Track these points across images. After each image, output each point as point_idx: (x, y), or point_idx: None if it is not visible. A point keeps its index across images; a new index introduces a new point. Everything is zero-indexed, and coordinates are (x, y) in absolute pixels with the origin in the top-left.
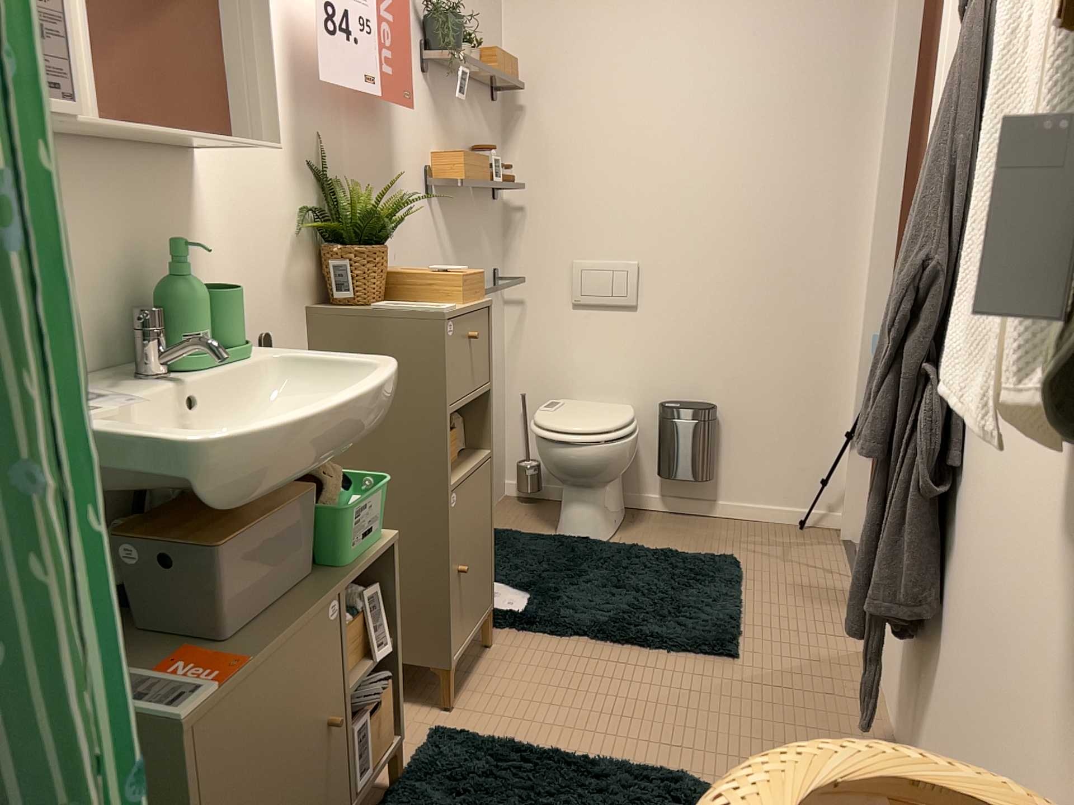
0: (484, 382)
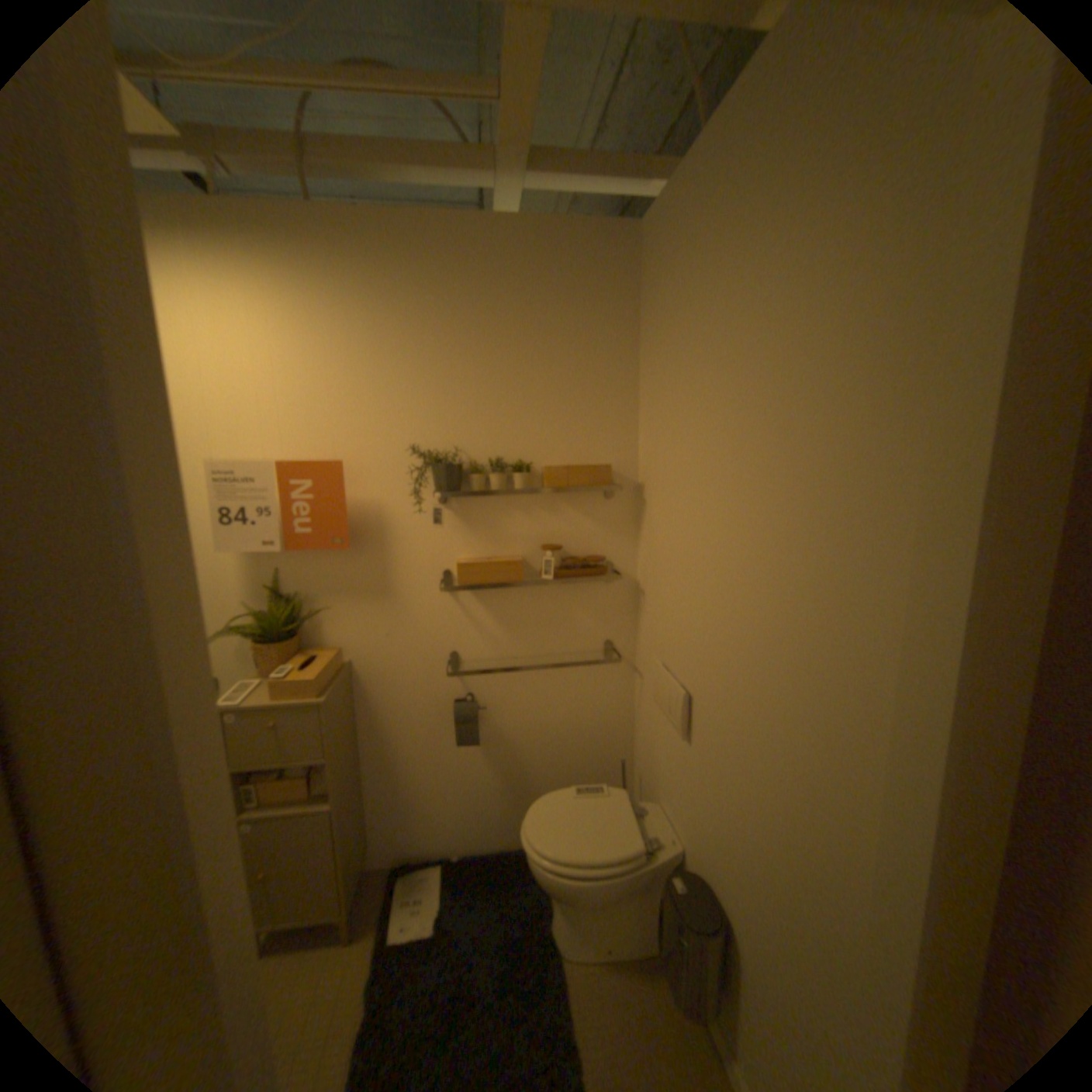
0: (301, 758)
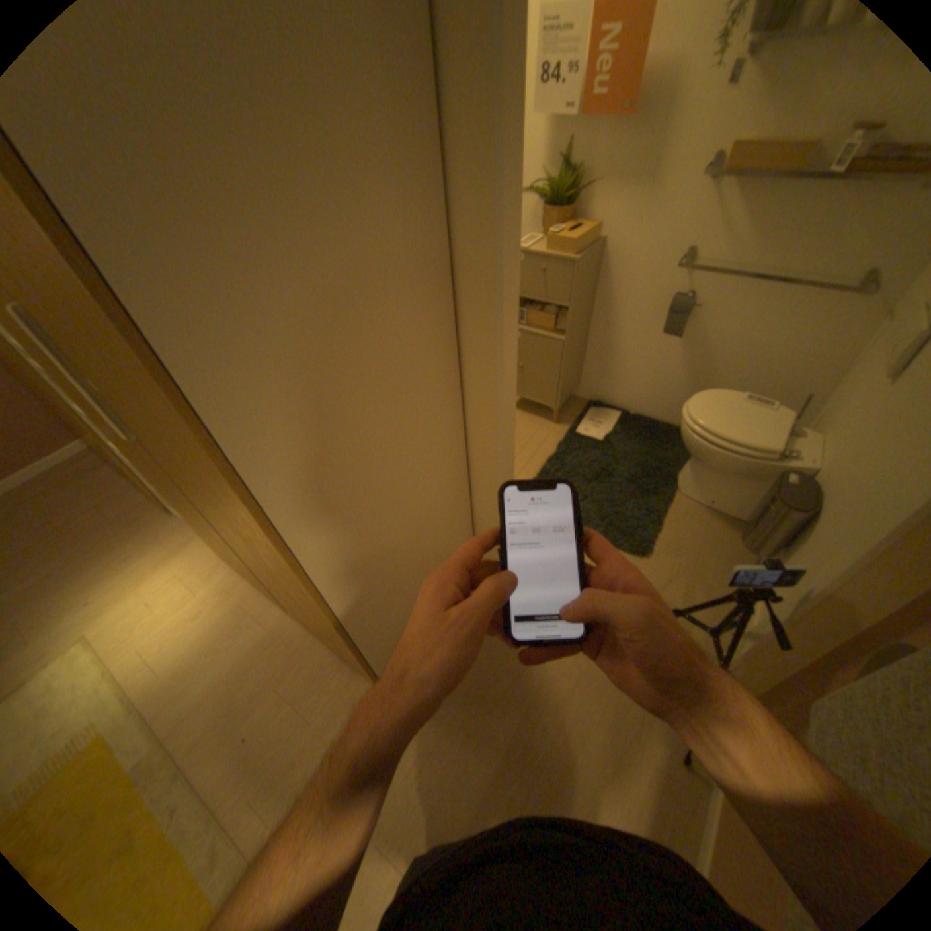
0: (557, 299)
